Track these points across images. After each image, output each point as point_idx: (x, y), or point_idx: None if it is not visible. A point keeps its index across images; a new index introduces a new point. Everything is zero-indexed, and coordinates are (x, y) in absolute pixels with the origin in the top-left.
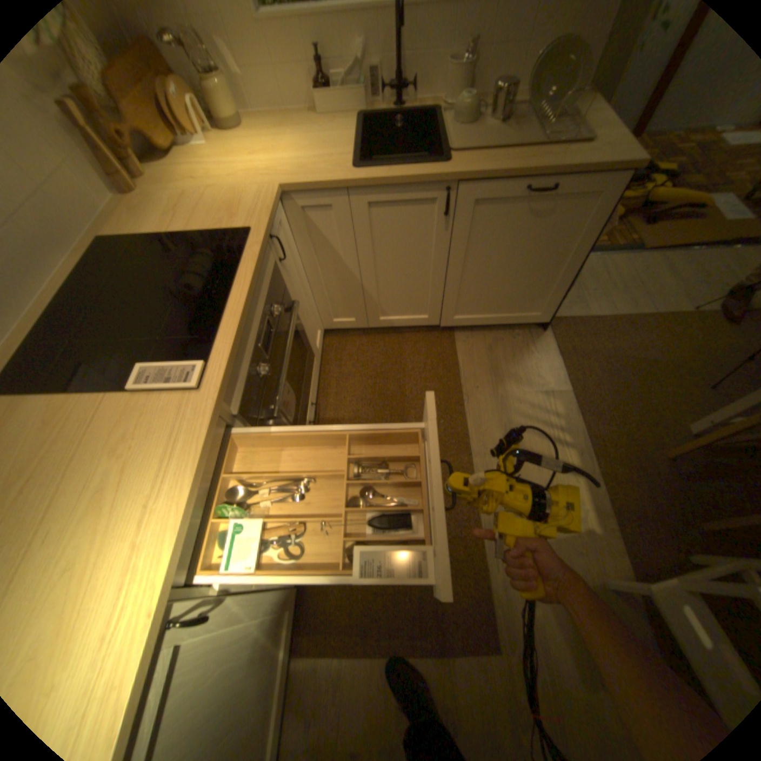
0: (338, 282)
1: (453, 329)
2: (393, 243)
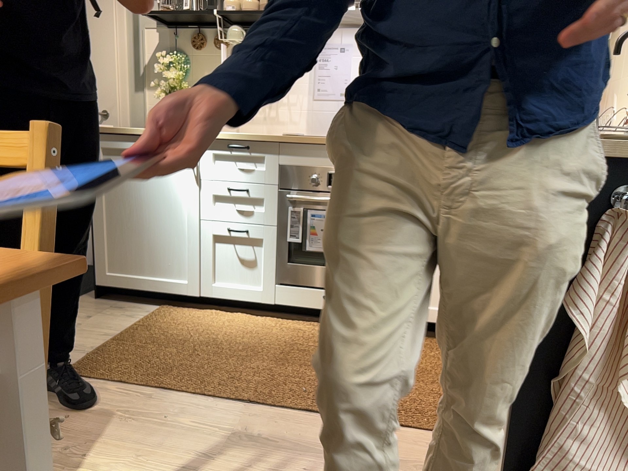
0: None
1: None
2: None
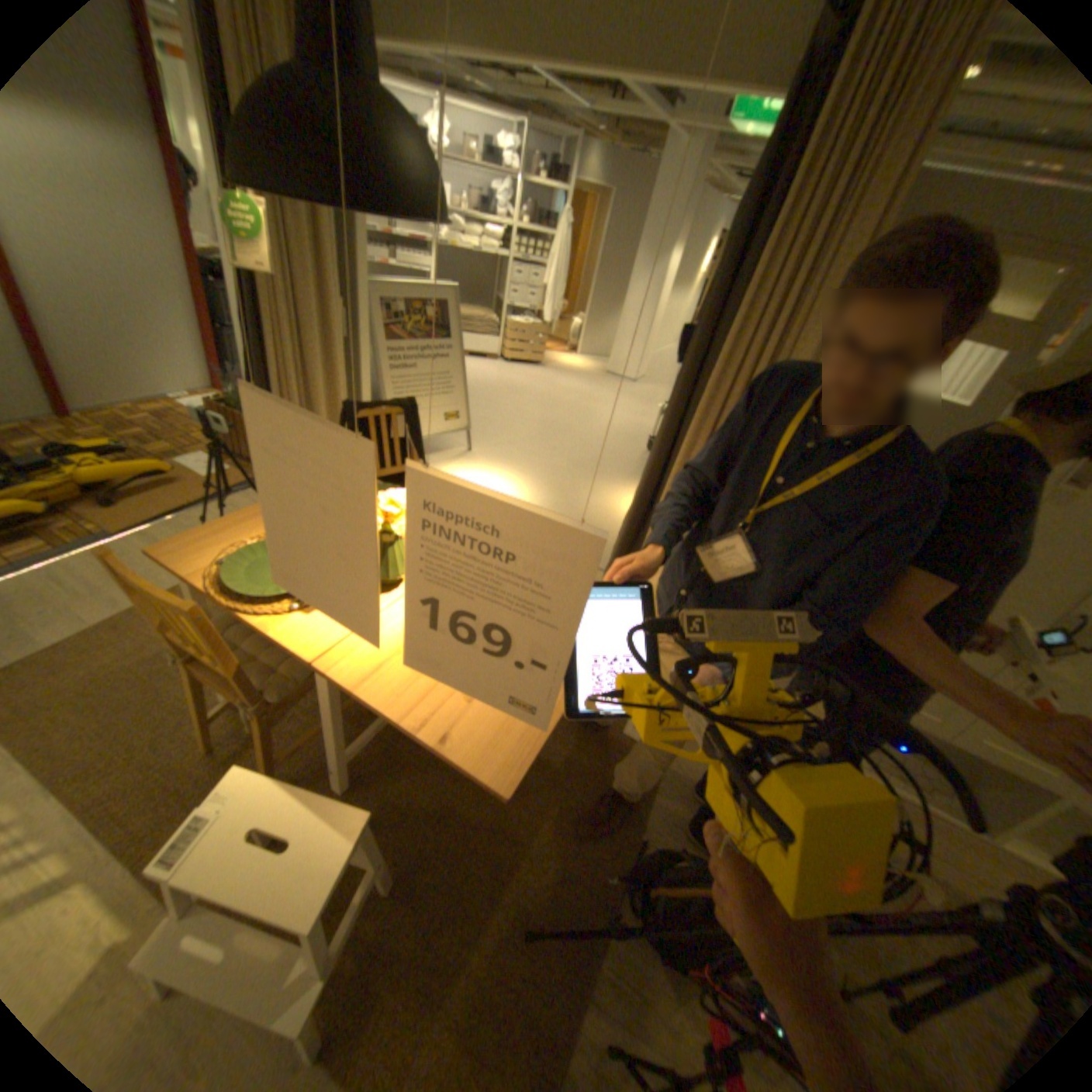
0: None
1: None
2: None
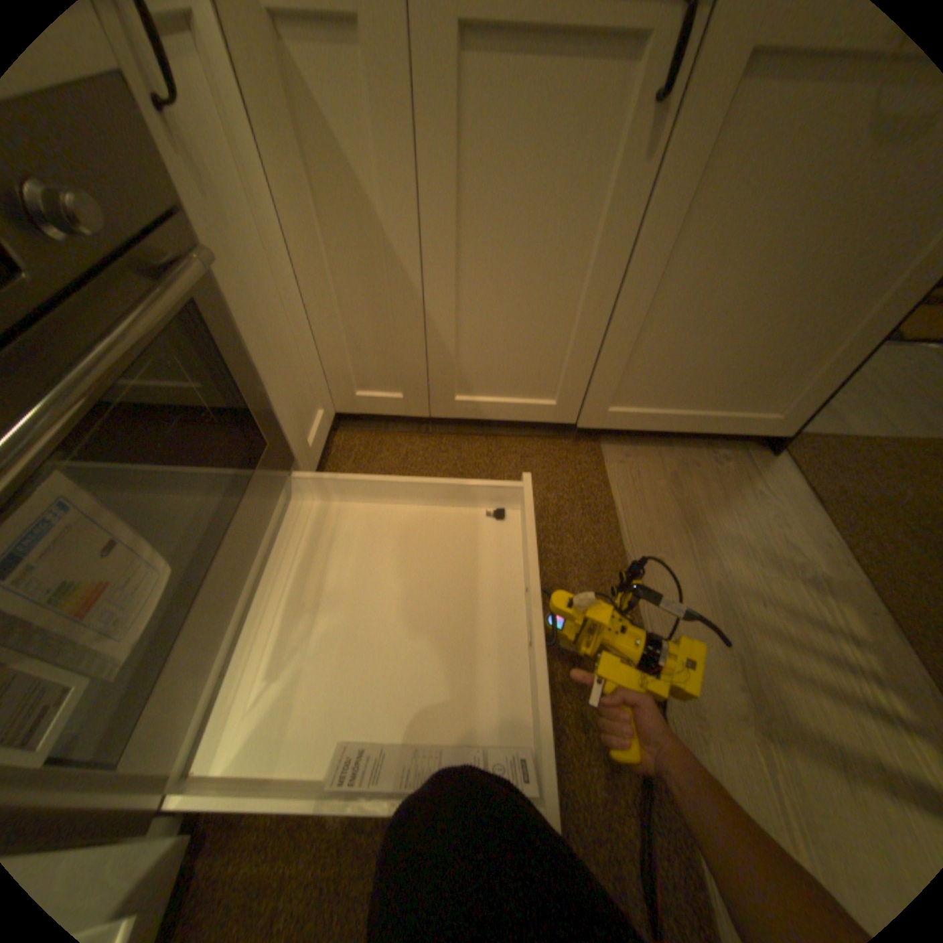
0: (369, 291)
1: (598, 438)
2: (508, 185)
